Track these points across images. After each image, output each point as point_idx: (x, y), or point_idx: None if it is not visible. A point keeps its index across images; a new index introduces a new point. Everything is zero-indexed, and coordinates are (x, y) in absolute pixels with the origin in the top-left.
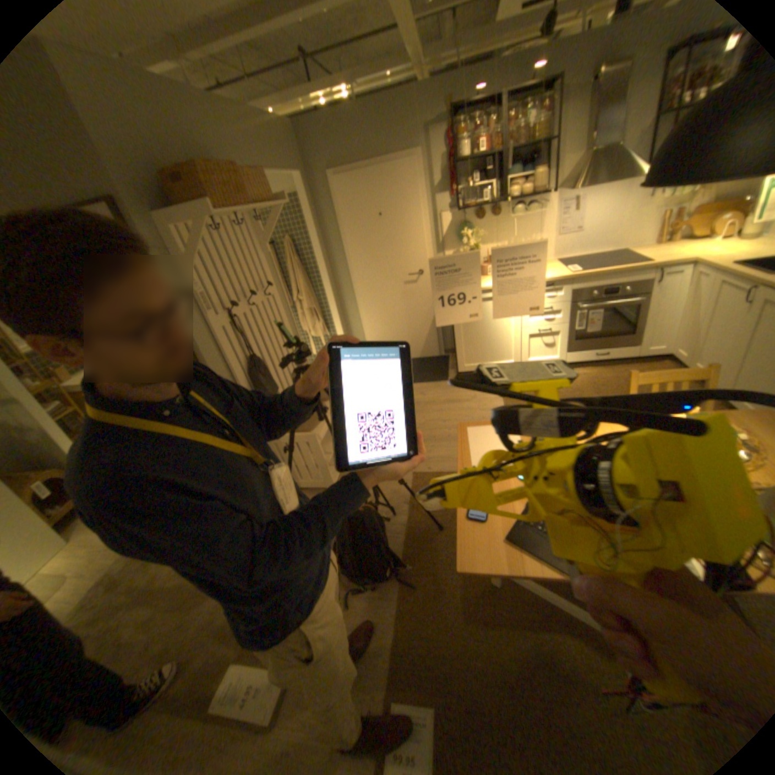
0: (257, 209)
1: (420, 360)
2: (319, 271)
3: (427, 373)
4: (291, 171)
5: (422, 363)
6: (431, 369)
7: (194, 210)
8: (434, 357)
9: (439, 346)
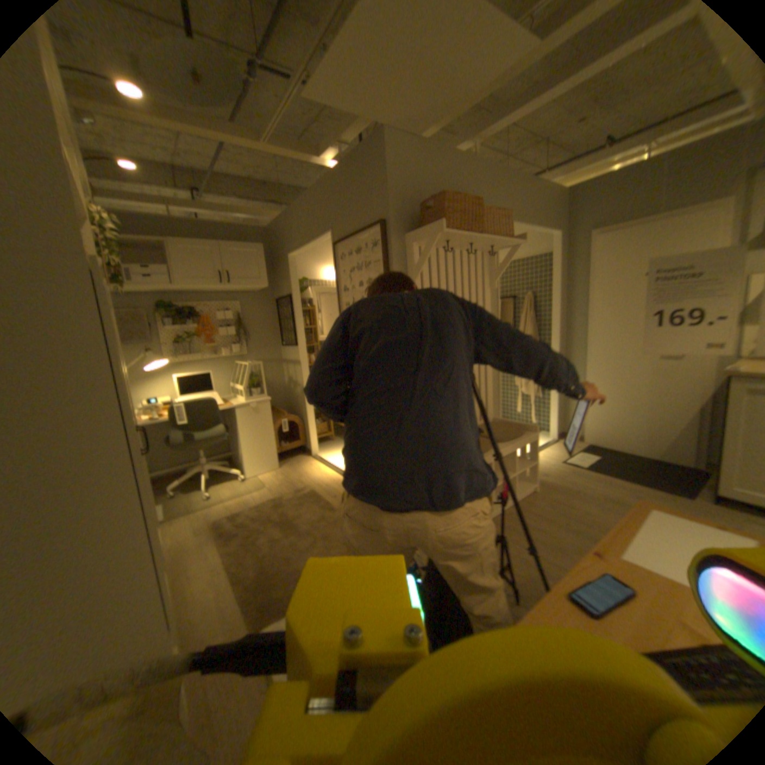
0: (493, 243)
1: (654, 462)
2: (551, 327)
3: (656, 478)
4: (553, 232)
5: (656, 465)
6: (665, 476)
7: (431, 226)
8: (681, 465)
9: (693, 453)
